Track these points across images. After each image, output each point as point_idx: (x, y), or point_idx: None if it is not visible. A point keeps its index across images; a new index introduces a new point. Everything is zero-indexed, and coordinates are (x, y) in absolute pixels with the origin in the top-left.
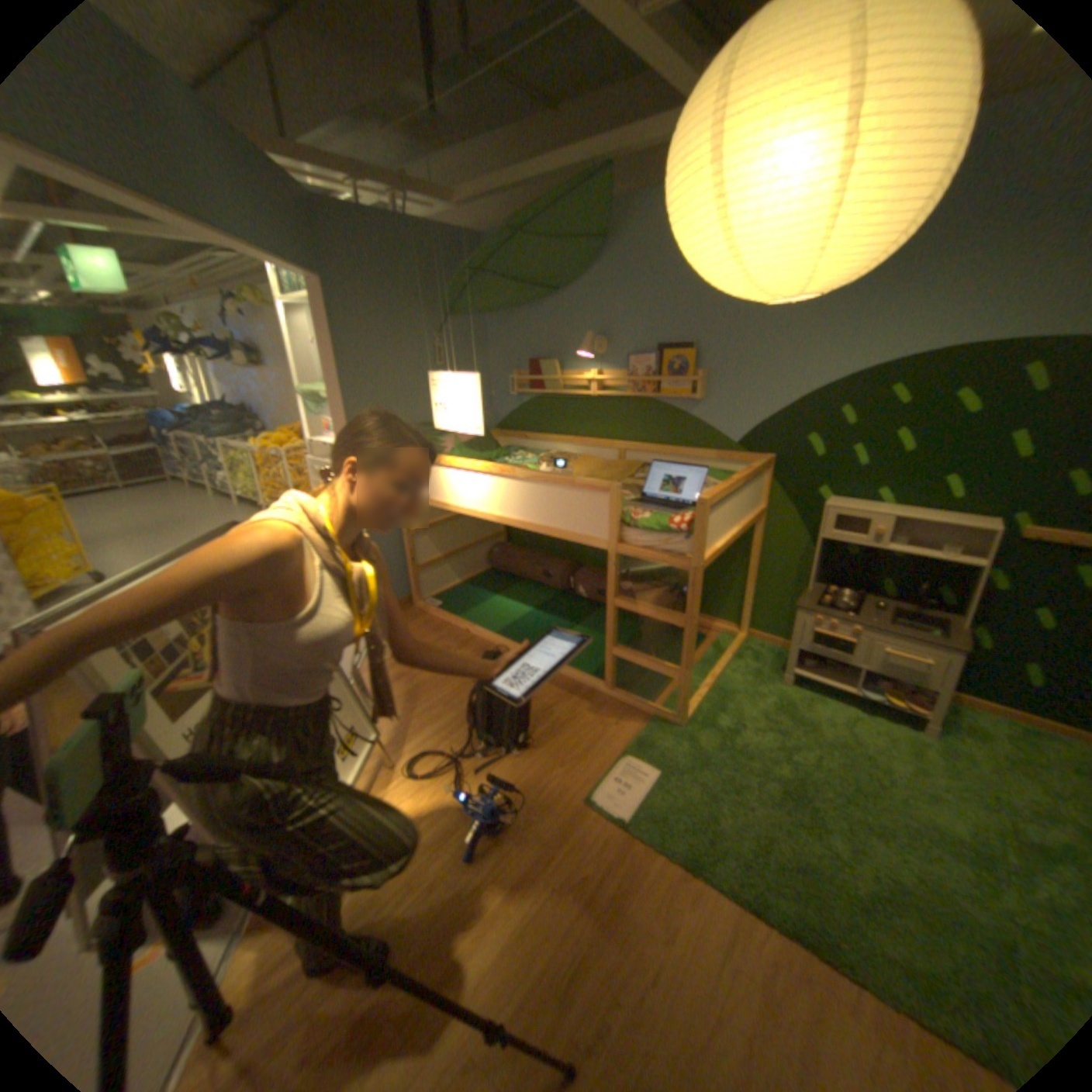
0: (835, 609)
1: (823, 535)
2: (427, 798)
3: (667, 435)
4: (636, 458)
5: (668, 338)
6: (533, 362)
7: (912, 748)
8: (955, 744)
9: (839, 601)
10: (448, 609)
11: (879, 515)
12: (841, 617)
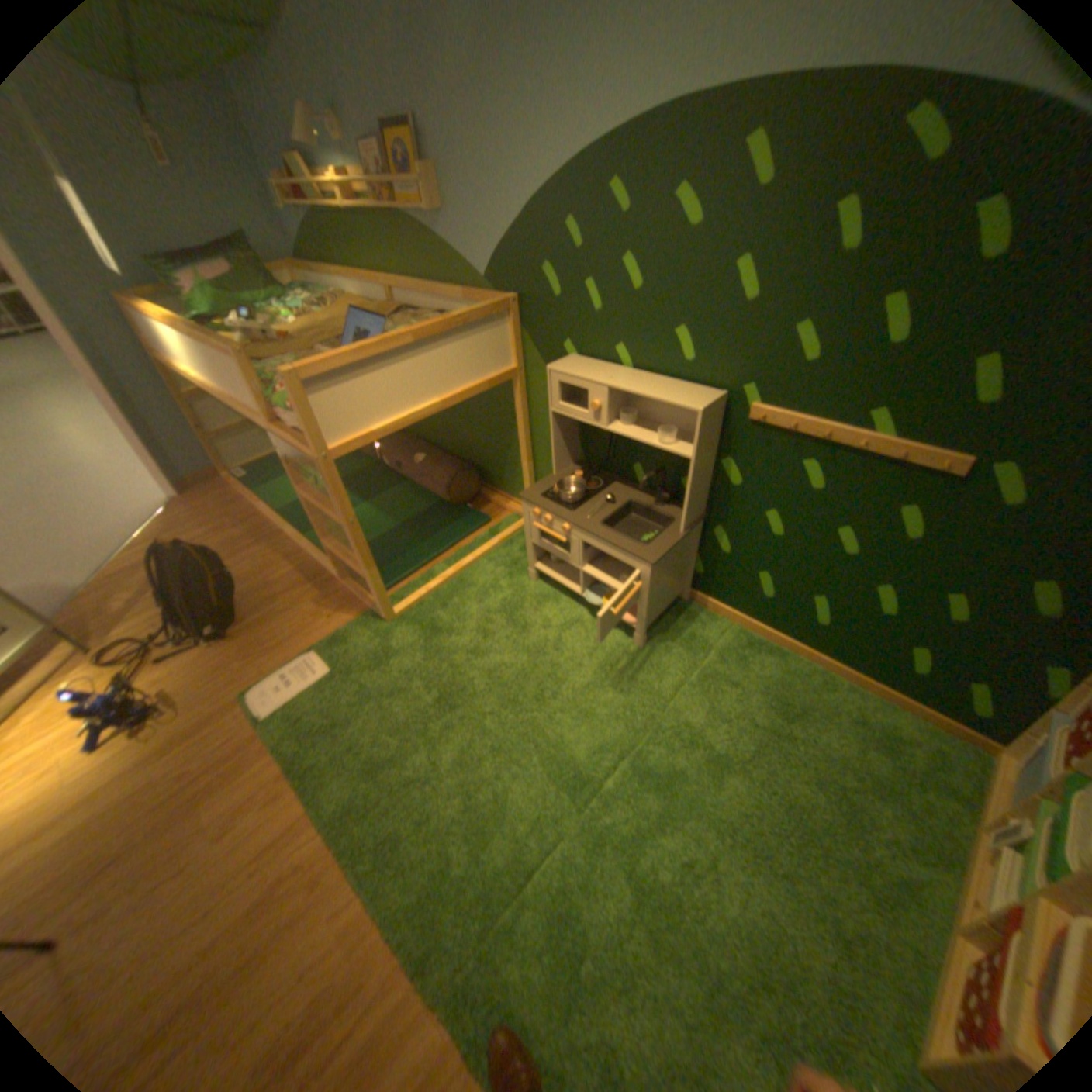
0: (556, 502)
1: (552, 408)
2: (101, 685)
3: (424, 265)
4: (403, 298)
5: (388, 109)
6: (285, 157)
7: (611, 655)
8: (660, 654)
9: (558, 492)
10: (251, 481)
11: (594, 385)
12: (555, 511)
